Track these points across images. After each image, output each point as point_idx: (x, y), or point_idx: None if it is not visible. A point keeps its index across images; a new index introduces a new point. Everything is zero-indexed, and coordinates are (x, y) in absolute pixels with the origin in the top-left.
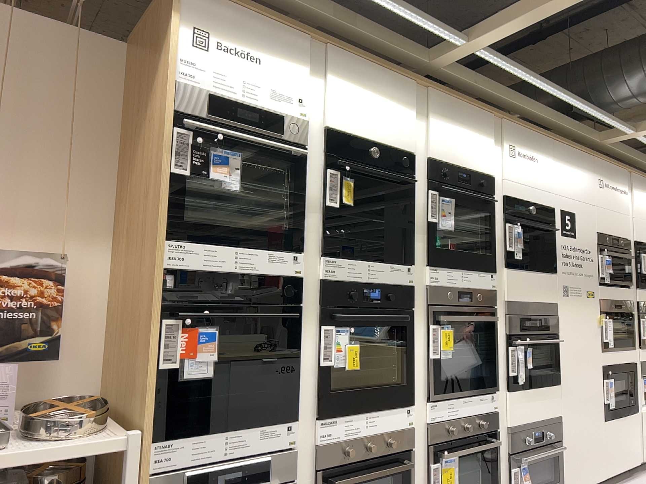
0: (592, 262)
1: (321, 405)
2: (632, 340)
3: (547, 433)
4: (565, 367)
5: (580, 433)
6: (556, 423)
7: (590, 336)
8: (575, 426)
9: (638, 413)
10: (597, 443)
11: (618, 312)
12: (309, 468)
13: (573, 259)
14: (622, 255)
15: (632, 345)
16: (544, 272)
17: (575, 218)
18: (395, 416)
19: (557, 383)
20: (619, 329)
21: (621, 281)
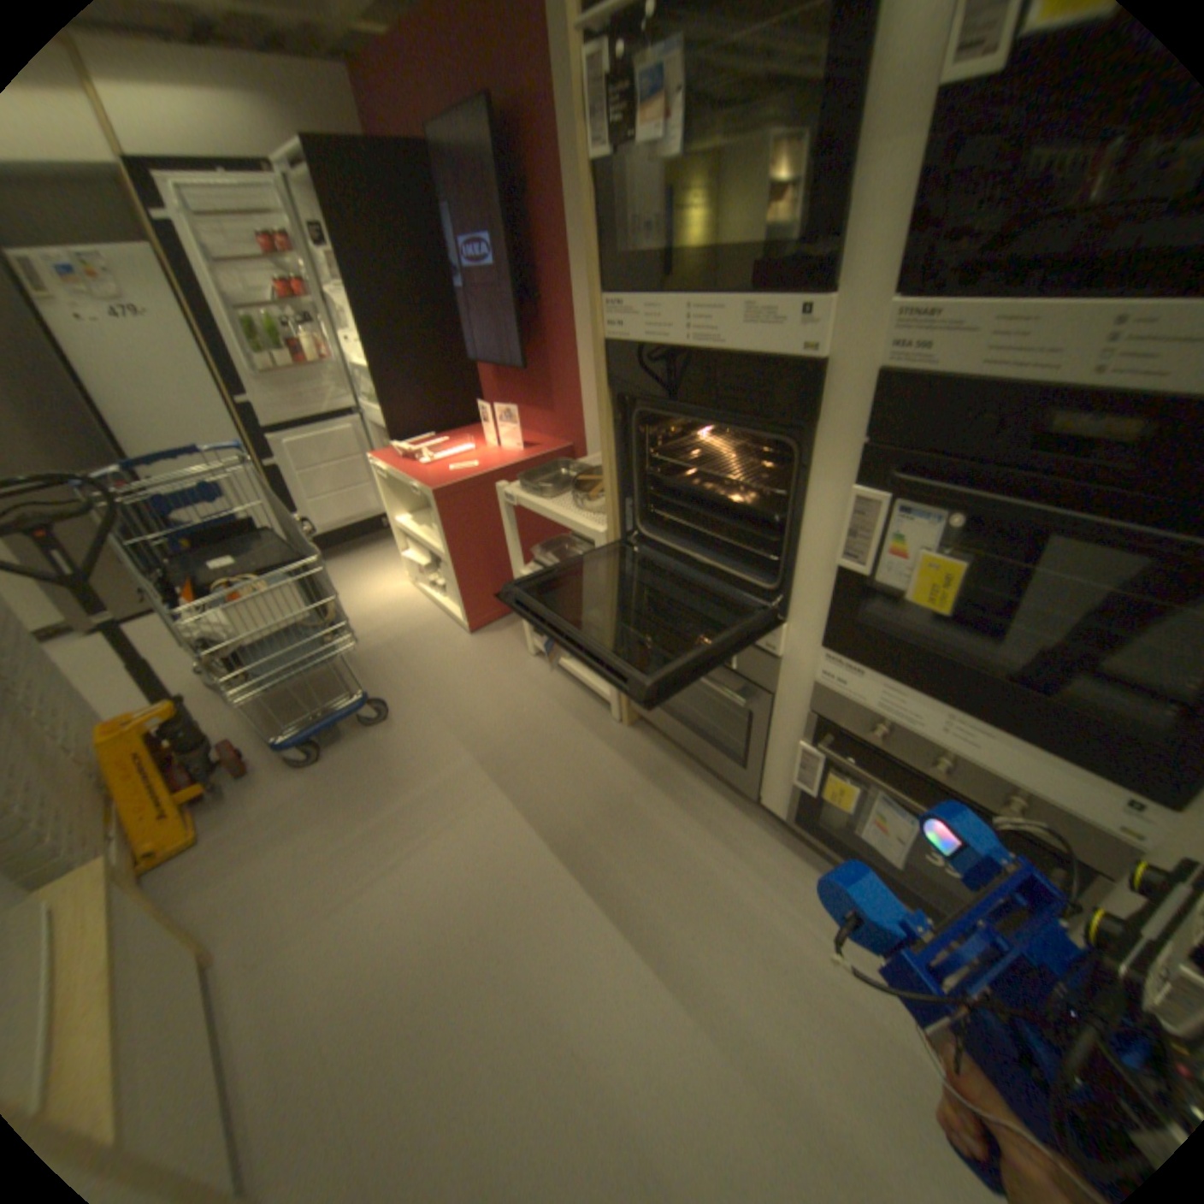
0: None
1: (830, 631)
2: None
3: None
4: None
5: None
6: None
7: None
8: None
9: None
10: None
11: None
12: (804, 700)
13: None
14: None
15: None
16: None
17: None
18: (1068, 780)
19: None
20: None
21: None
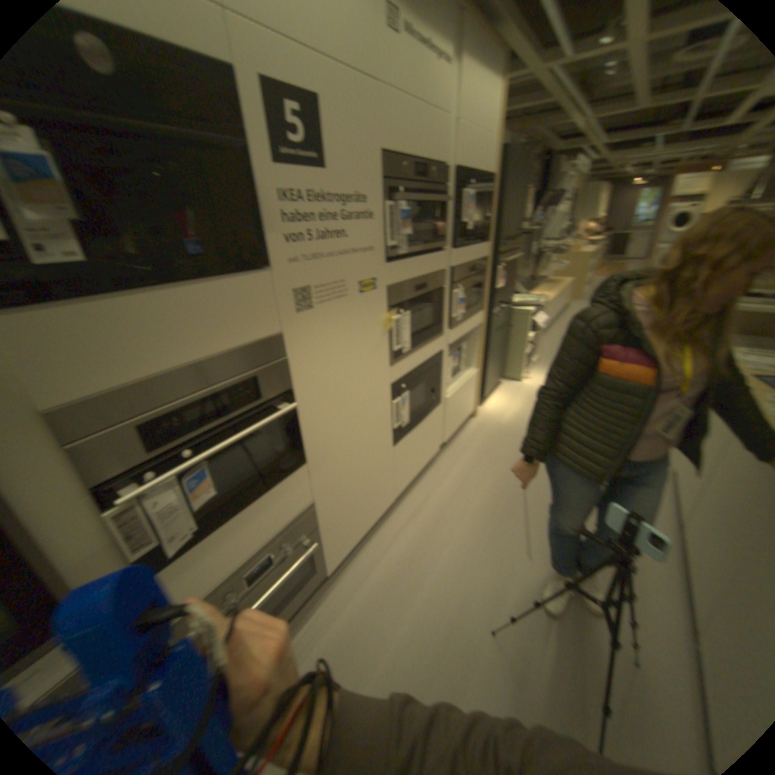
0: (371, 219)
1: None
2: (438, 326)
3: (279, 549)
4: (314, 431)
5: (349, 492)
6: (298, 522)
7: (367, 355)
8: (340, 492)
9: (438, 403)
10: (380, 478)
11: (421, 293)
12: None
13: (319, 220)
14: (435, 196)
15: (437, 333)
16: (222, 271)
17: (318, 109)
18: None
19: (297, 466)
20: (421, 319)
21: (428, 244)
